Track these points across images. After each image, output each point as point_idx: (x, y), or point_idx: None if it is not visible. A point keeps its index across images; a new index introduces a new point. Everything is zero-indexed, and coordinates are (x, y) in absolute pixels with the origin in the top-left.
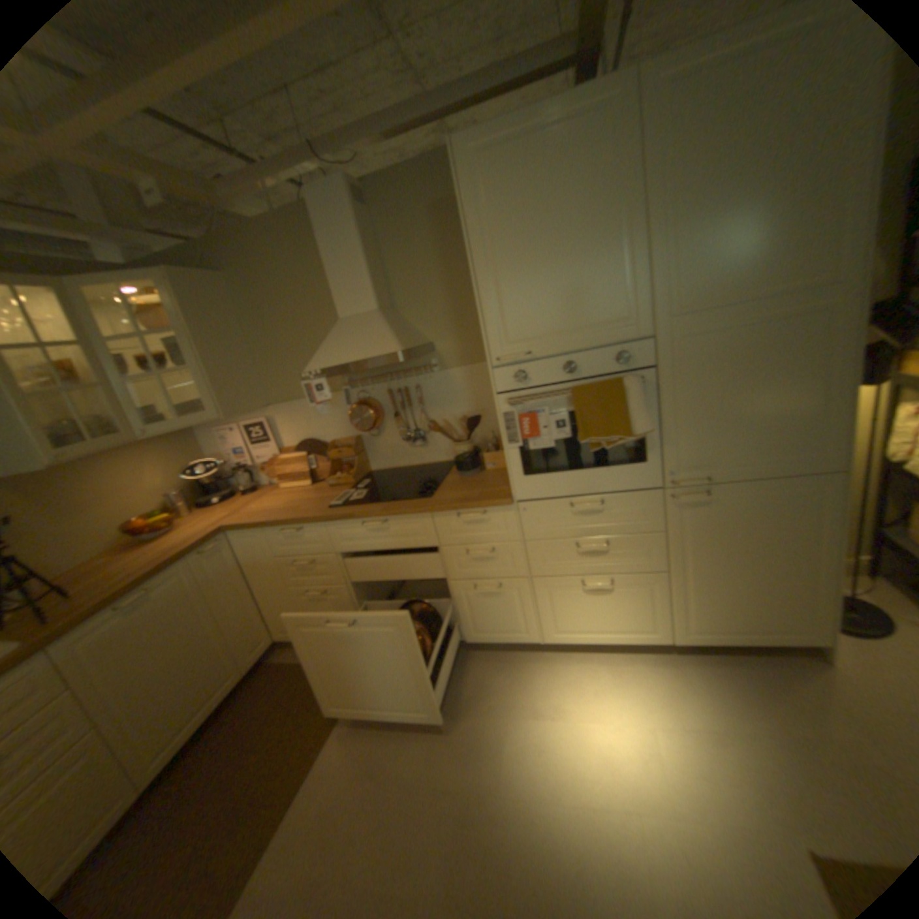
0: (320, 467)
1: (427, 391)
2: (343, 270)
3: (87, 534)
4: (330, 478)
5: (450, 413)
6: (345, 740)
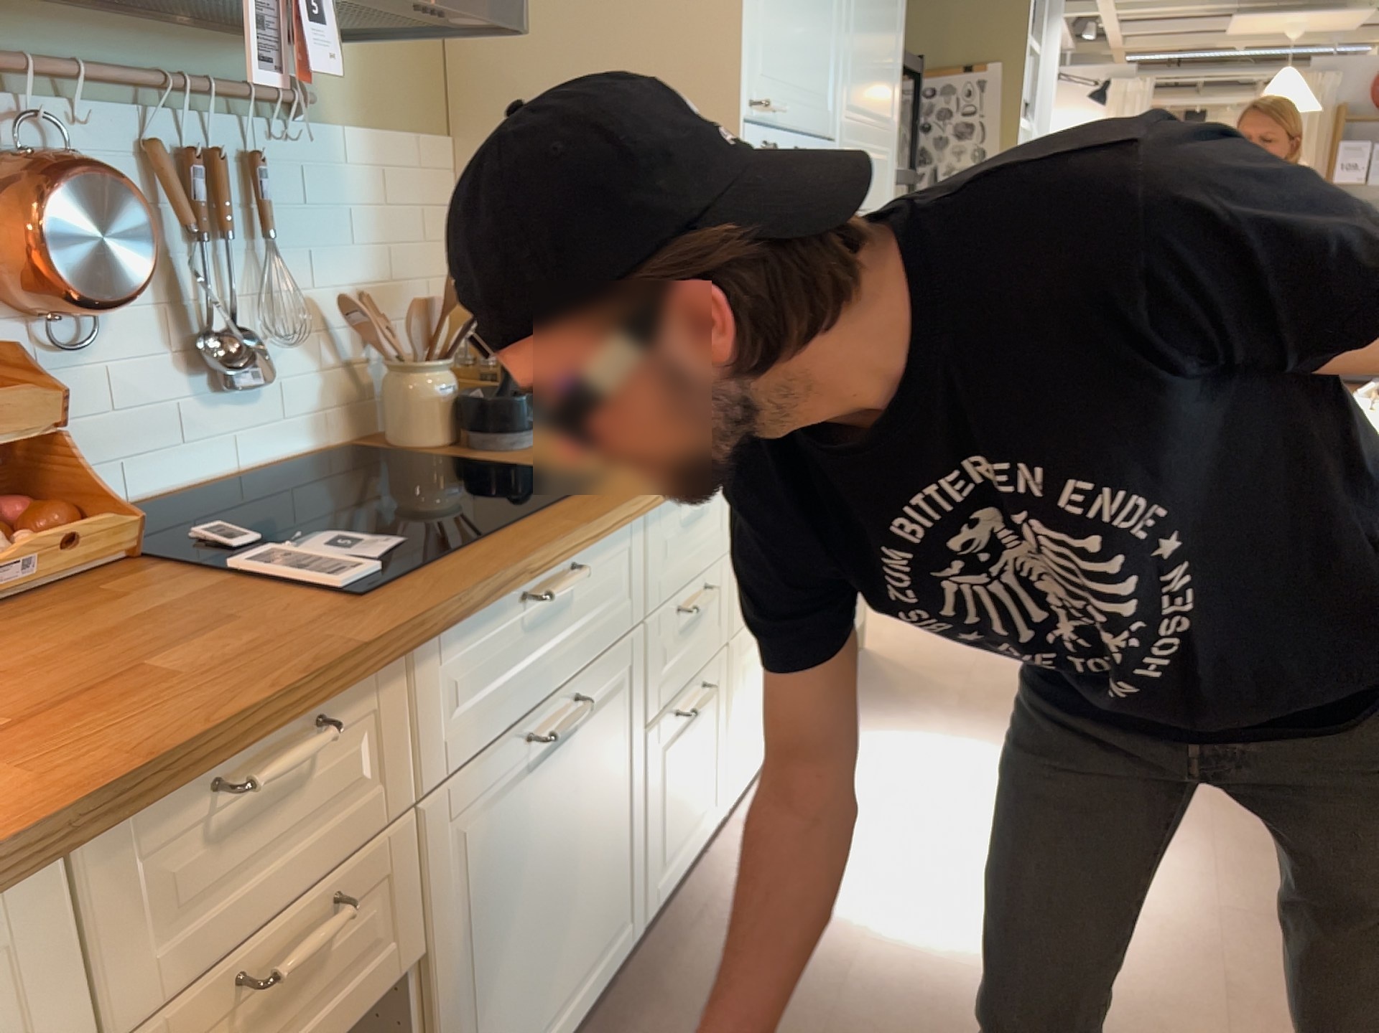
0: None
1: (272, 185)
2: None
3: None
4: None
5: (329, 278)
6: None
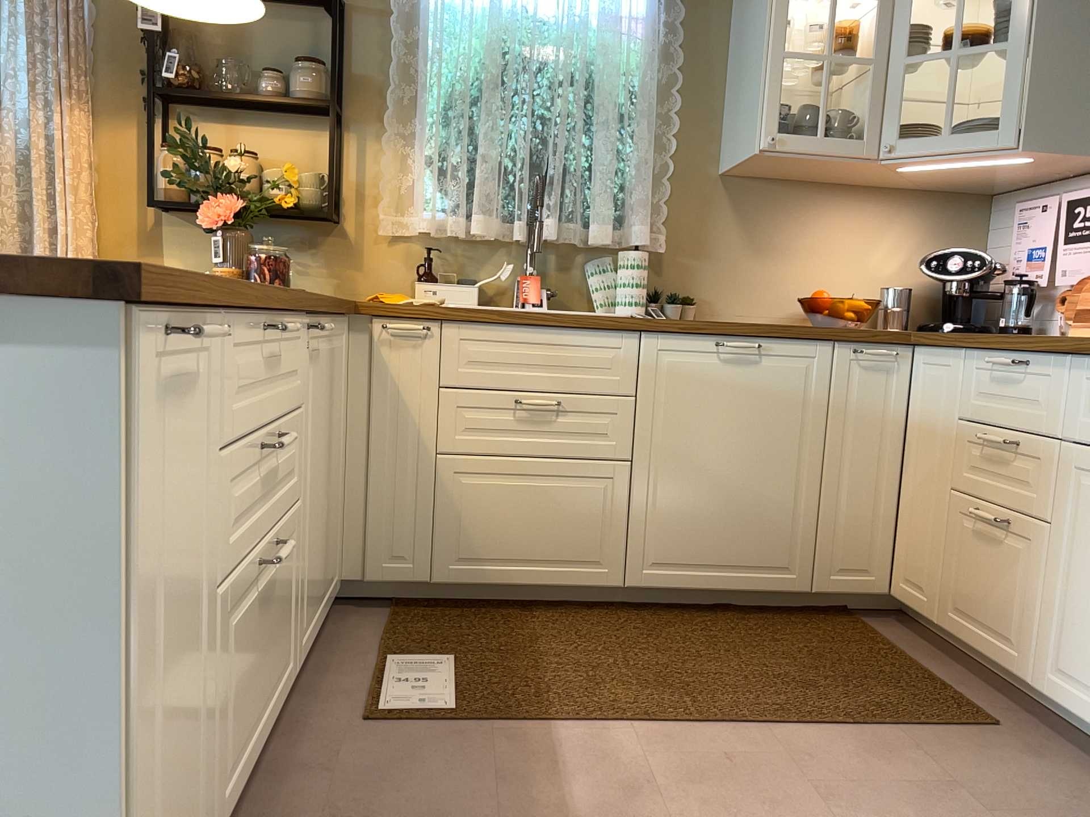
0: None
1: None
2: None
3: (767, 287)
4: None
5: None
6: (848, 749)
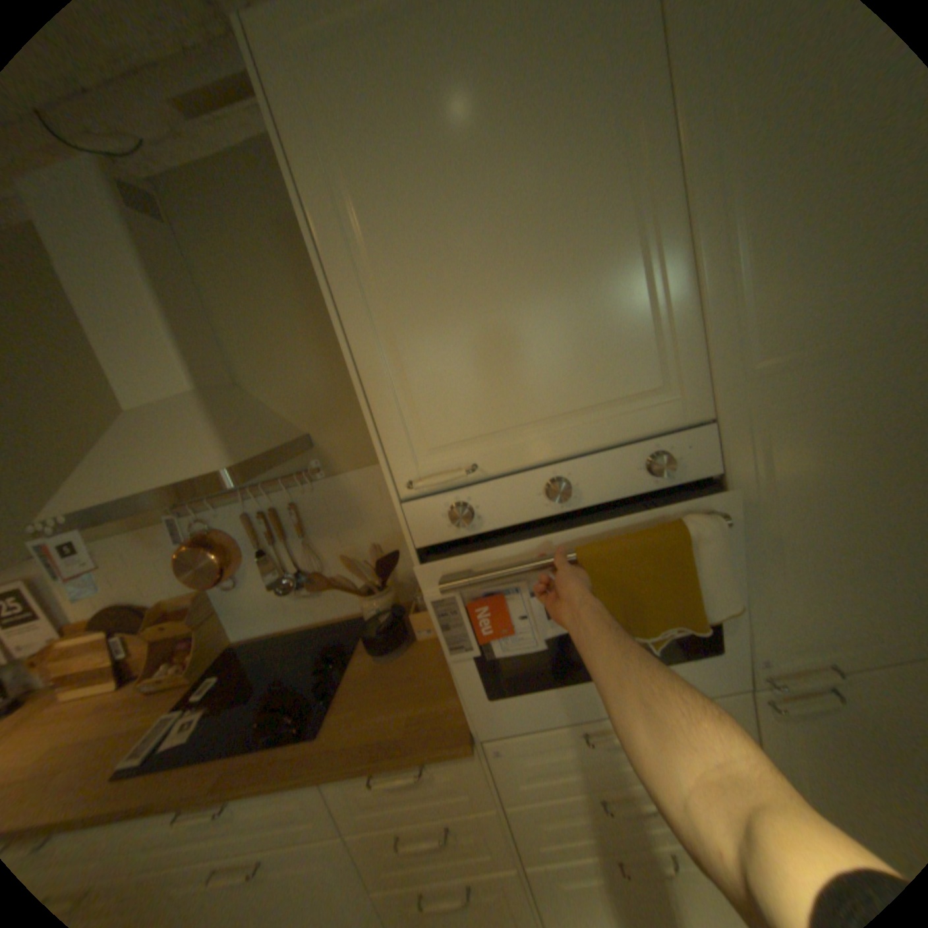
0: (132, 656)
1: (307, 512)
2: (116, 326)
3: None
4: (143, 680)
5: (350, 542)
6: None
